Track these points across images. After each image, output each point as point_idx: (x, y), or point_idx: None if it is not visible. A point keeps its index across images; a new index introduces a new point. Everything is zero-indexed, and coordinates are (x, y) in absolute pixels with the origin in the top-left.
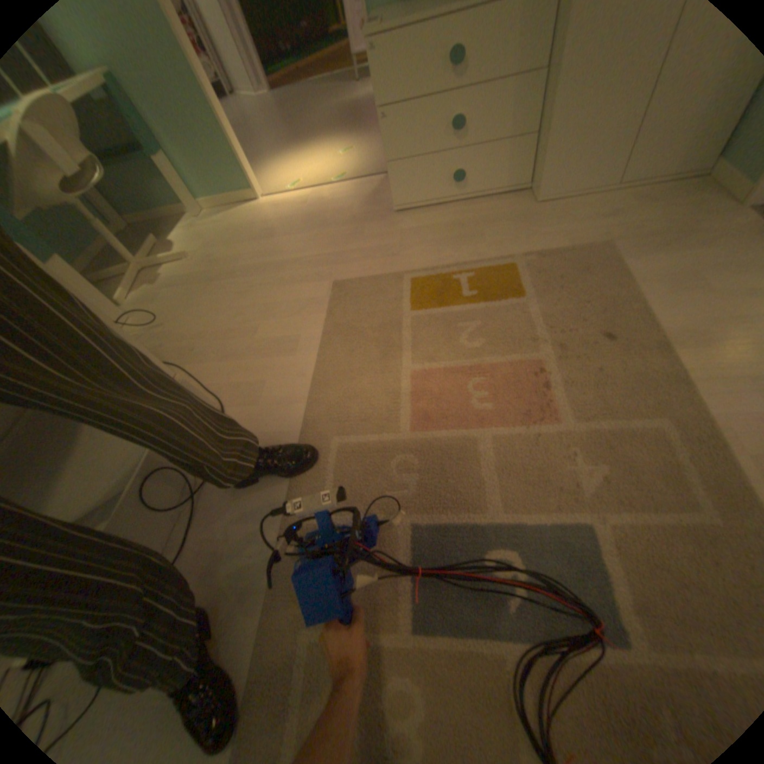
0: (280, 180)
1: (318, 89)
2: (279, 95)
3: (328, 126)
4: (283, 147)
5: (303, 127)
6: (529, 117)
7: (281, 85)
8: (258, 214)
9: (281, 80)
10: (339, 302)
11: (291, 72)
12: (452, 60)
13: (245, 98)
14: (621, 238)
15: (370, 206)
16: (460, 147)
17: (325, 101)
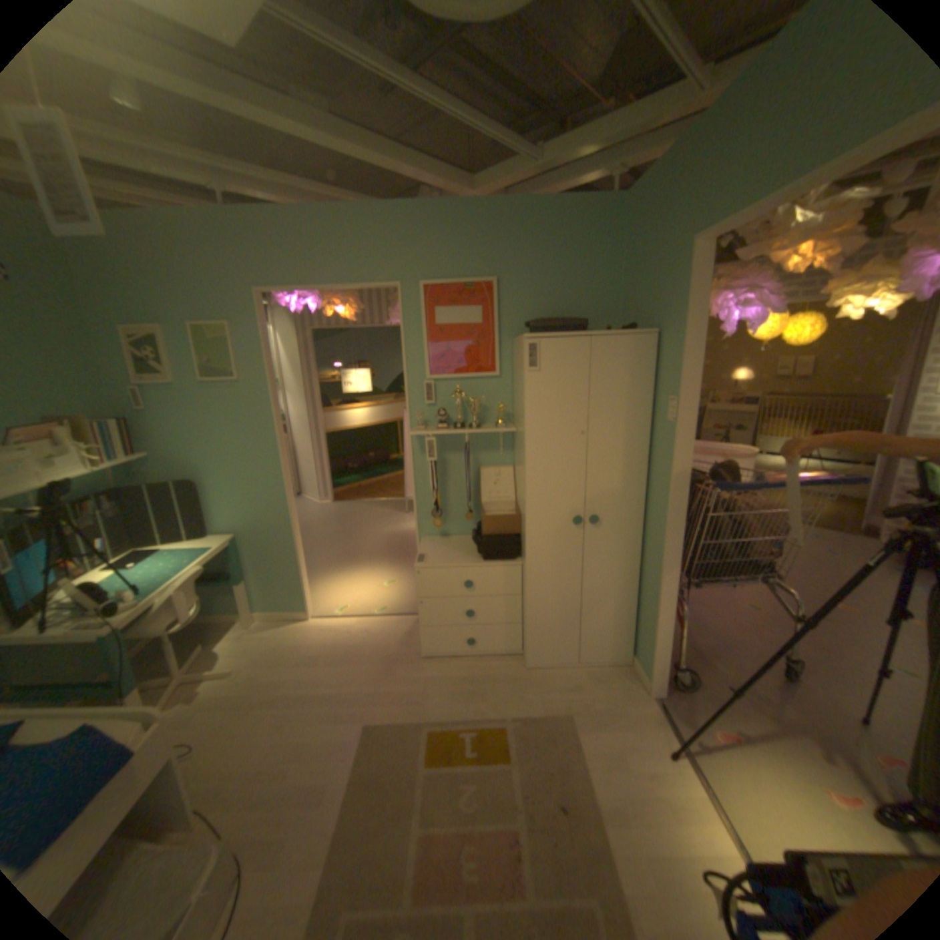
0: (329, 602)
1: (374, 513)
2: (340, 509)
3: (378, 554)
4: (337, 567)
5: (356, 550)
6: (514, 616)
7: (343, 499)
8: (305, 638)
9: (344, 494)
10: (365, 752)
11: (353, 488)
12: (465, 586)
13: (310, 504)
14: (578, 716)
15: (403, 649)
16: (471, 625)
17: (378, 527)
